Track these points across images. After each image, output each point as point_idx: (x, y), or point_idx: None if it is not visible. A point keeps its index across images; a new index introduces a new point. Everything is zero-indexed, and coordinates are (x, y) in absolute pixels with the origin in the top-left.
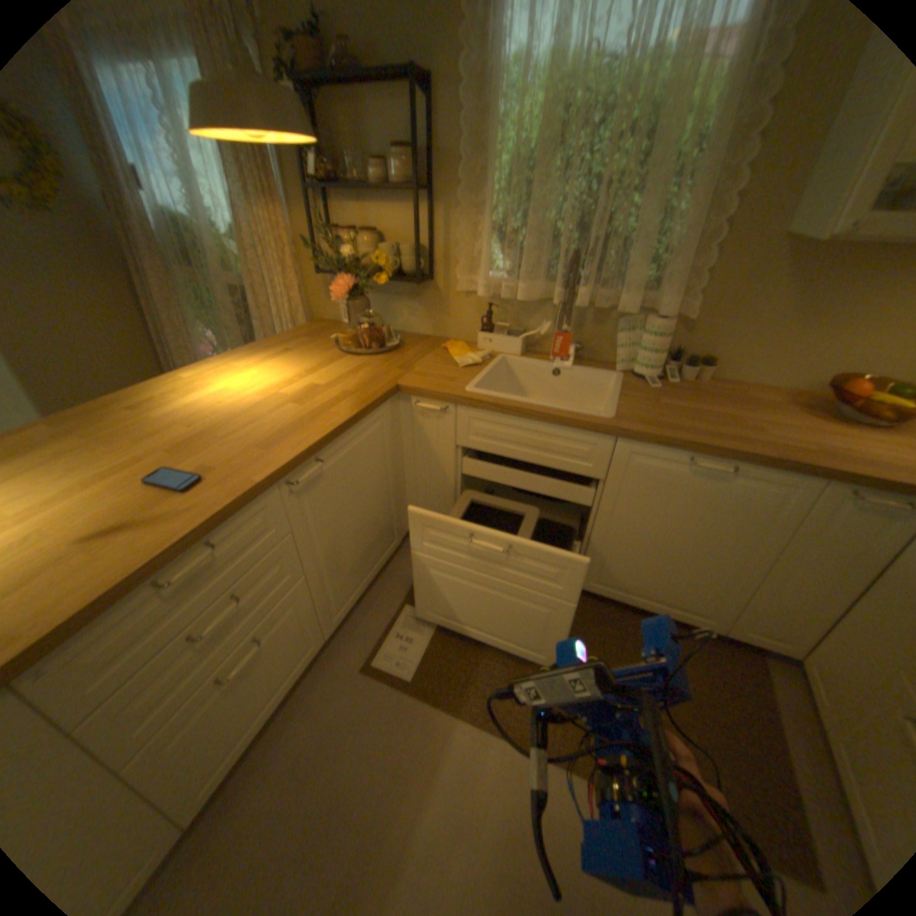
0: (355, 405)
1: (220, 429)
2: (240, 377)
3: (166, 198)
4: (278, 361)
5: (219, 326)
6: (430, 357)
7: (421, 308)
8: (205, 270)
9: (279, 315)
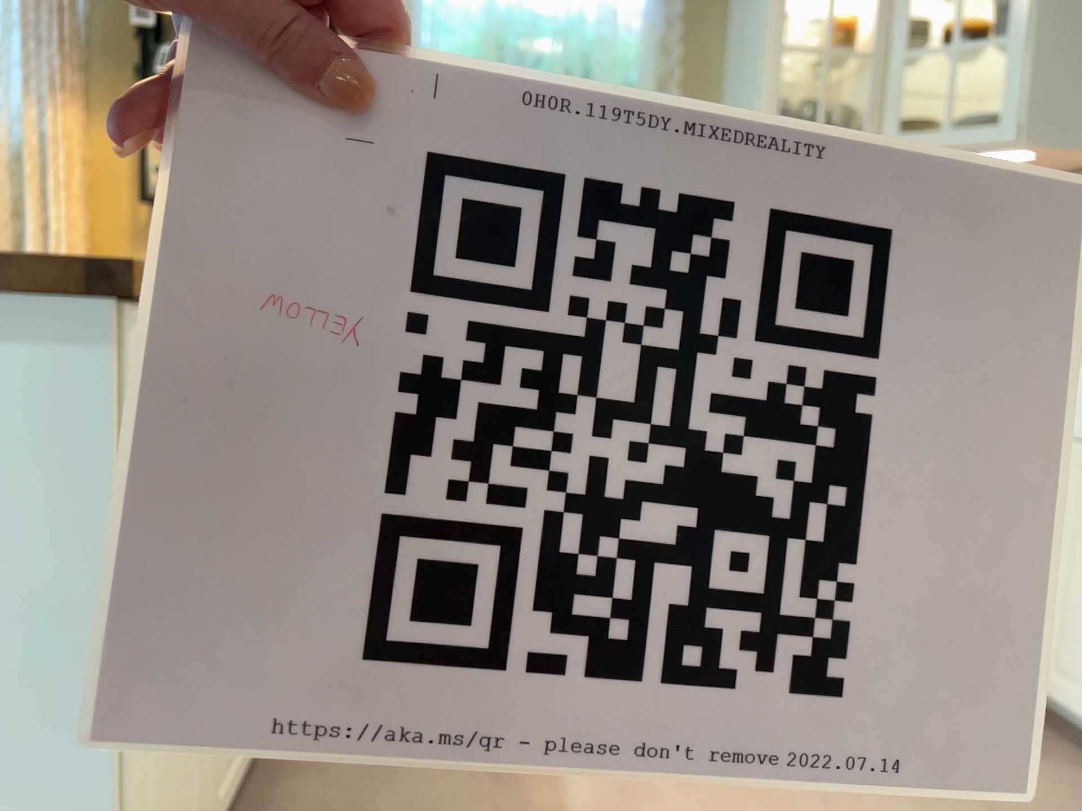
0: None
1: None
2: None
3: None
4: None
5: None
6: None
7: None
8: None
9: None
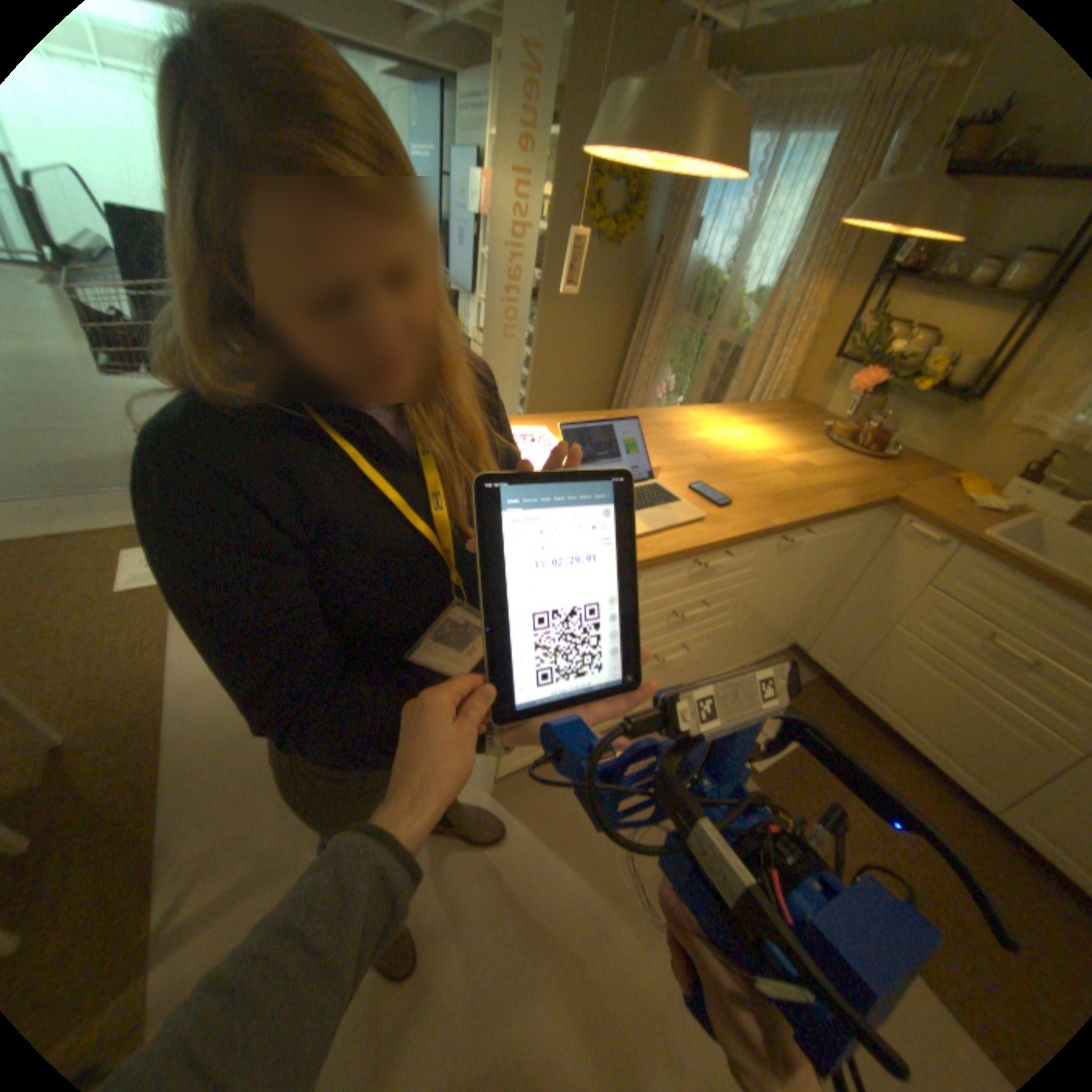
0: (855, 497)
1: (733, 470)
2: (737, 431)
3: (711, 250)
4: (768, 428)
5: (688, 374)
6: (937, 481)
7: (944, 425)
8: (713, 321)
9: (764, 382)
